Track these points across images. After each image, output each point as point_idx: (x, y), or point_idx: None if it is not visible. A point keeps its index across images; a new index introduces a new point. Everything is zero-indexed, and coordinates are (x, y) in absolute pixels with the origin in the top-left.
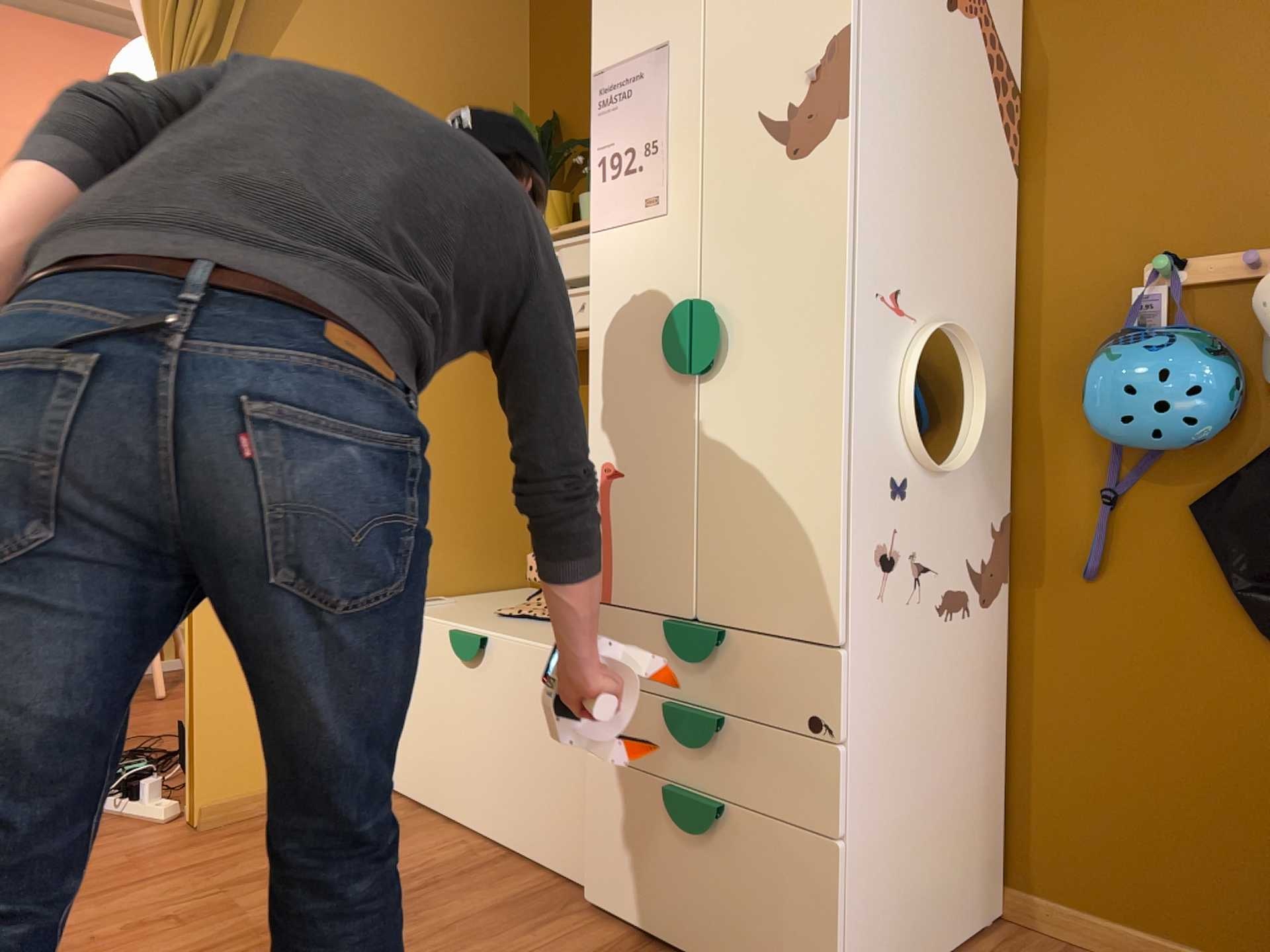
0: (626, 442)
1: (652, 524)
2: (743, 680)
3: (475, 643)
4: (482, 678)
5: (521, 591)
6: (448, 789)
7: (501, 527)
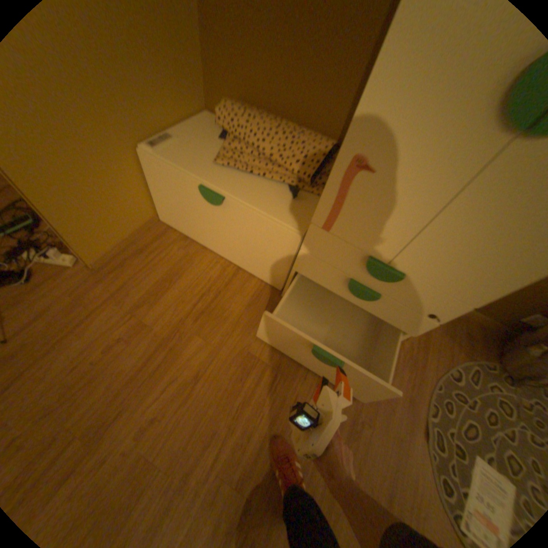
0: (391, 150)
1: (384, 212)
2: (402, 290)
3: (219, 199)
4: (222, 211)
5: (204, 115)
6: (203, 238)
7: (188, 71)
